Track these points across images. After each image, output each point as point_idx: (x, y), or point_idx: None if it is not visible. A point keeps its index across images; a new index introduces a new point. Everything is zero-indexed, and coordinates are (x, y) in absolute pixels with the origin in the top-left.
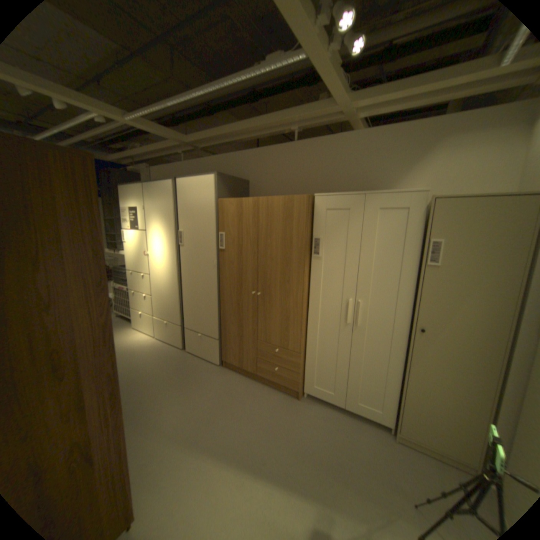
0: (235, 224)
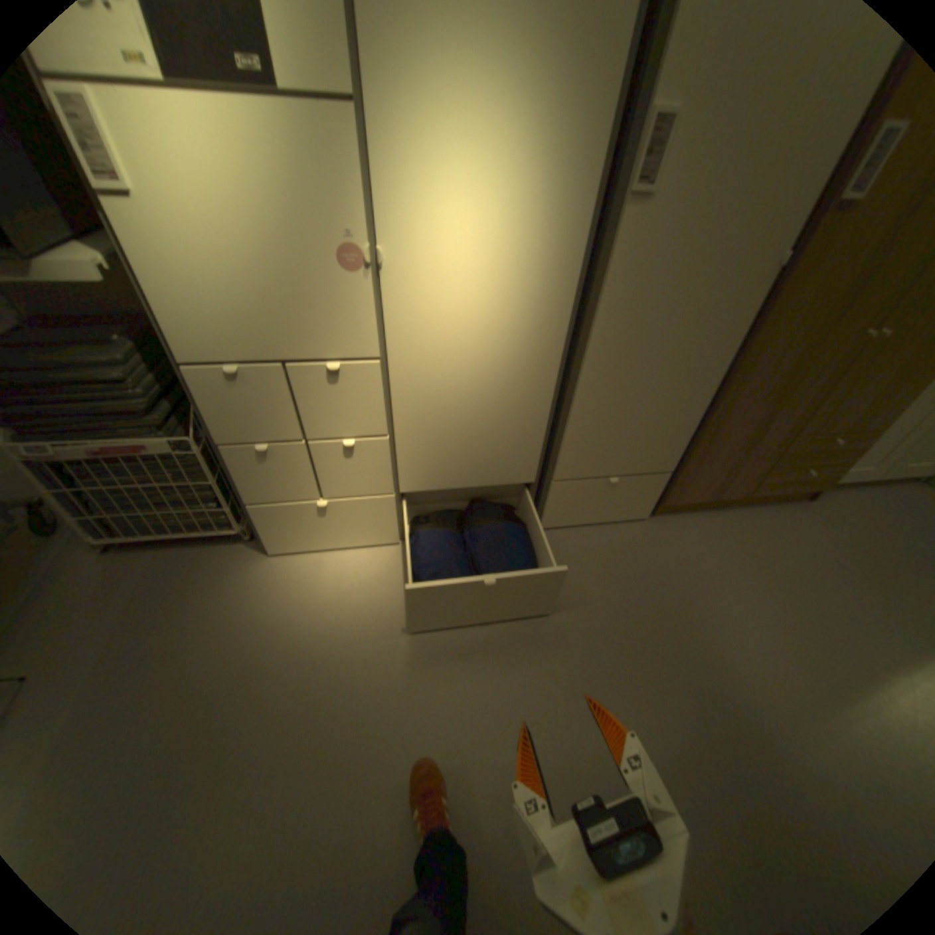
0: None
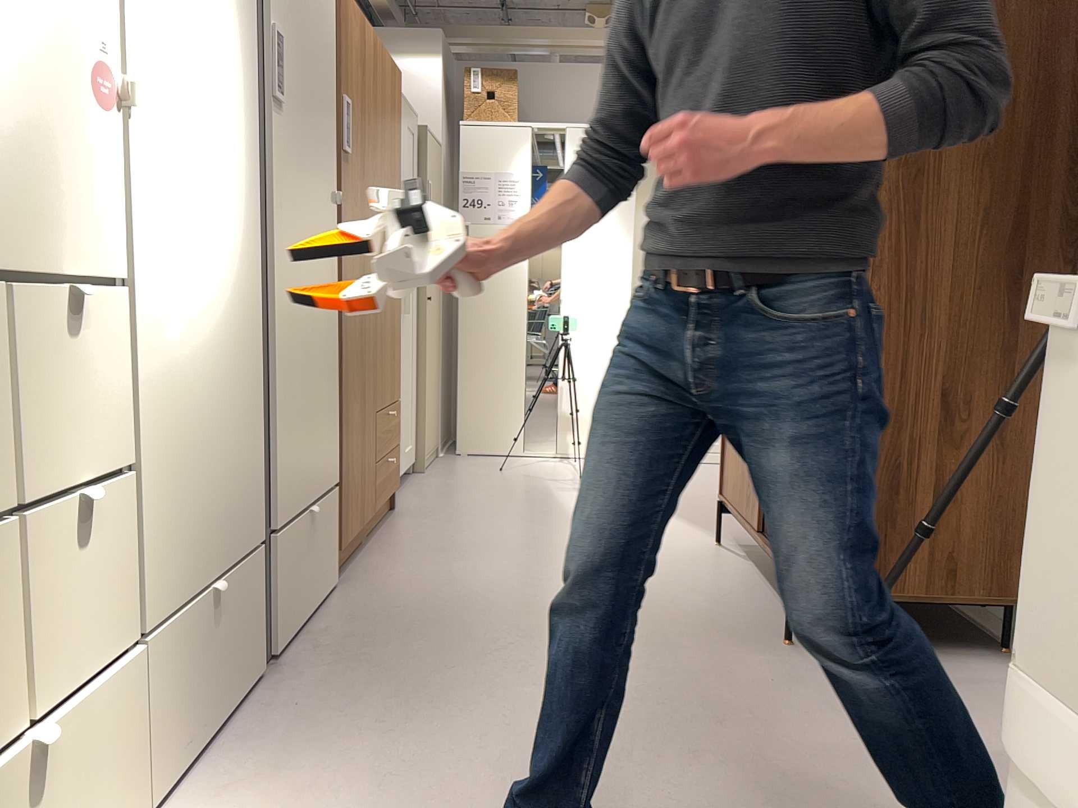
0: (358, 82)
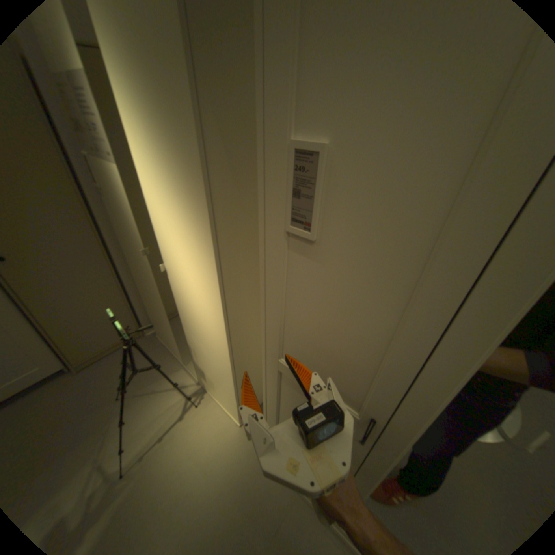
0: None
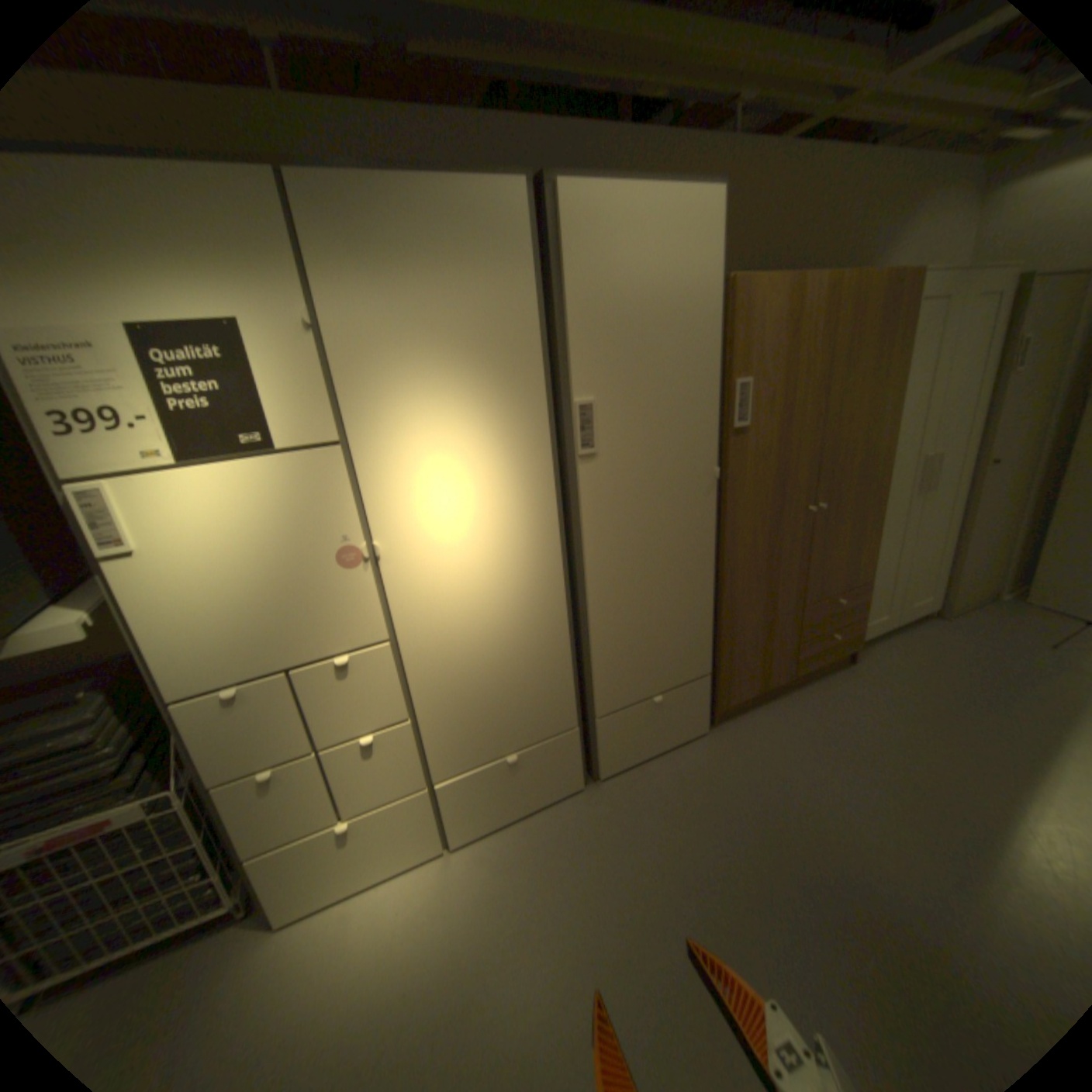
0: (782, 346)
